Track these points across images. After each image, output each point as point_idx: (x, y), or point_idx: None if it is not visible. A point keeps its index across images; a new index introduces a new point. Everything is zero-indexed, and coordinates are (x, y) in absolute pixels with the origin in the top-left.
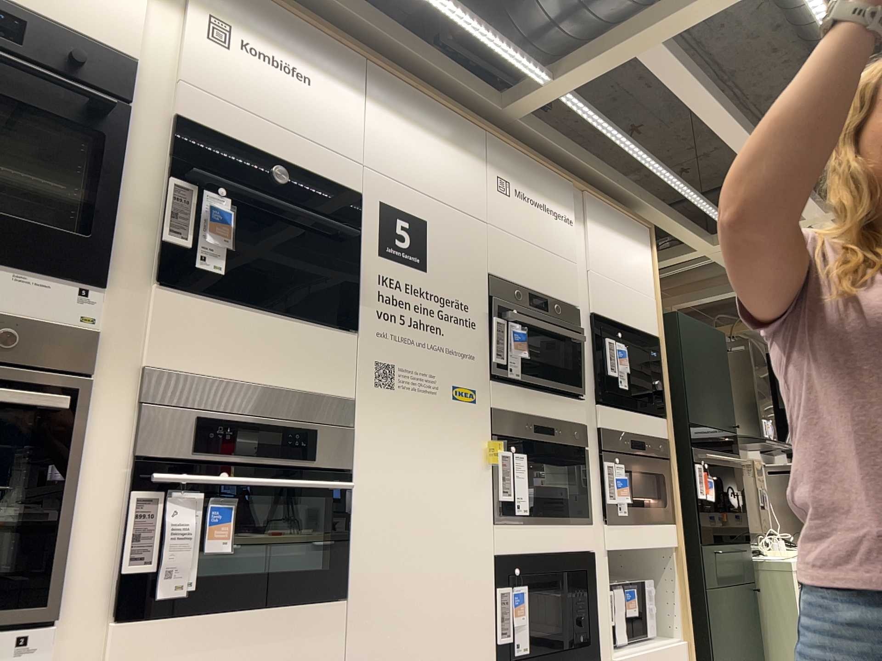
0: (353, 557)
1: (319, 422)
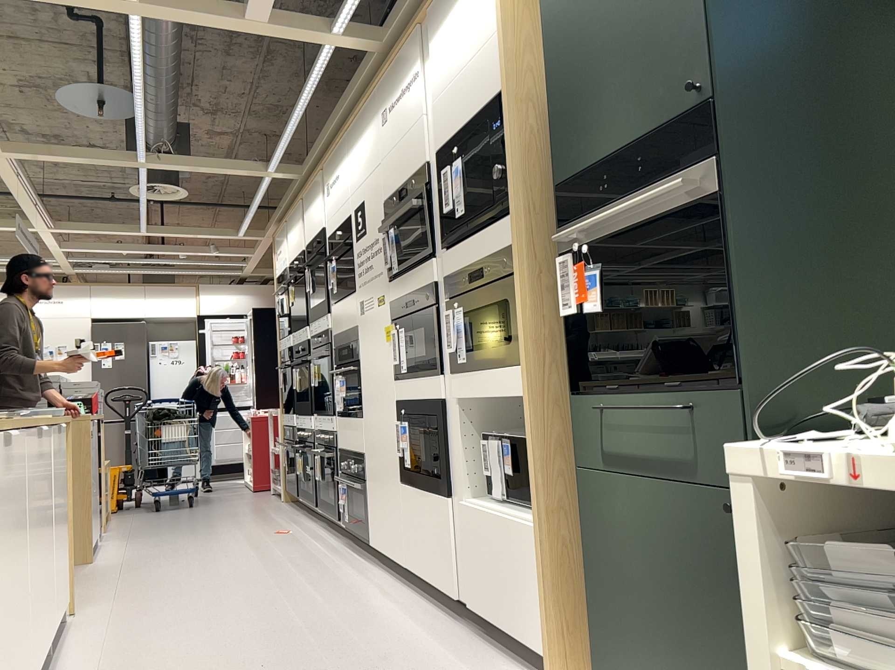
0: (362, 399)
1: (352, 340)
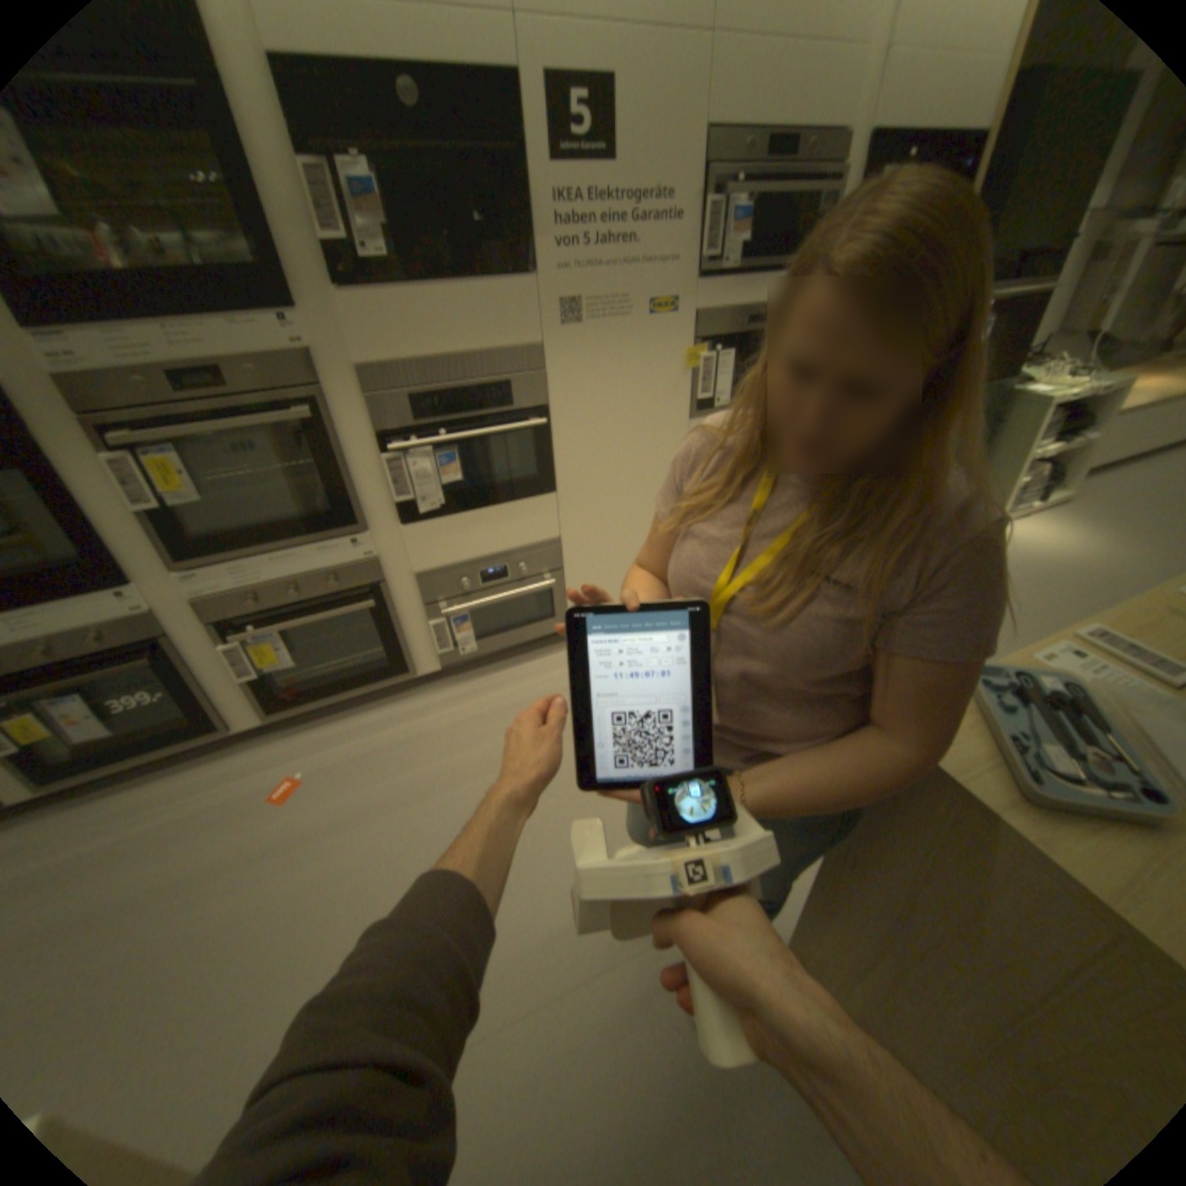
0: (556, 467)
1: (510, 373)
